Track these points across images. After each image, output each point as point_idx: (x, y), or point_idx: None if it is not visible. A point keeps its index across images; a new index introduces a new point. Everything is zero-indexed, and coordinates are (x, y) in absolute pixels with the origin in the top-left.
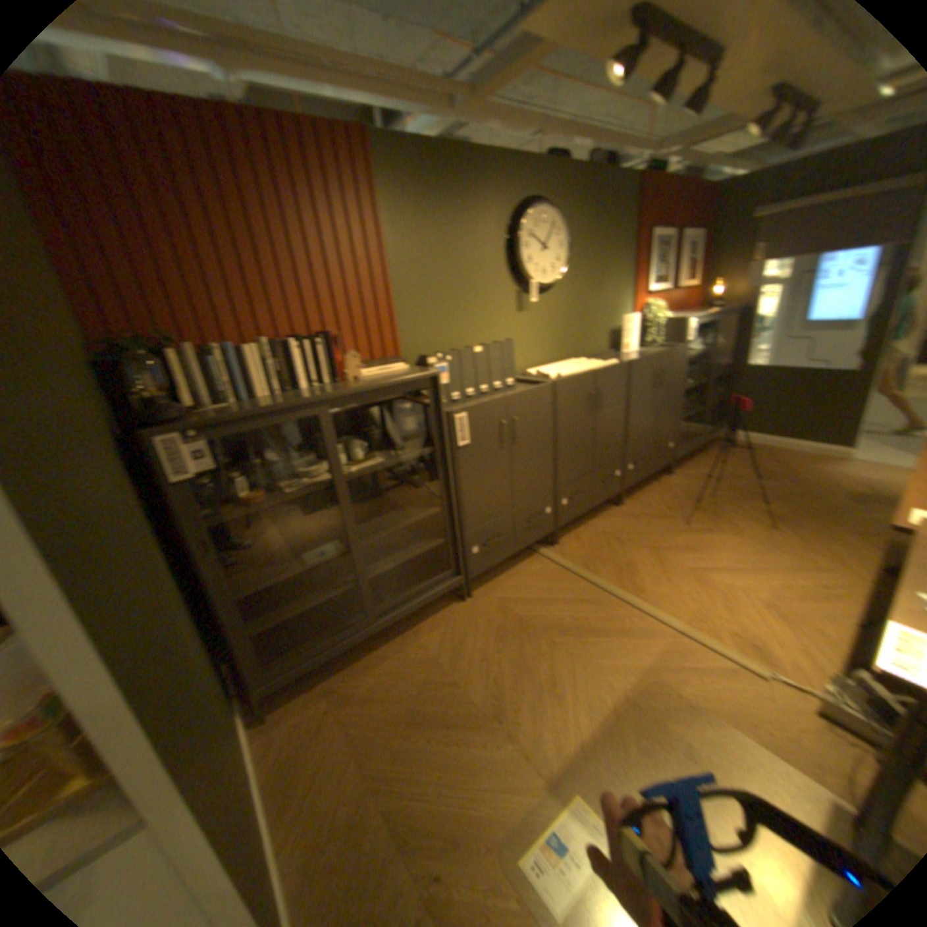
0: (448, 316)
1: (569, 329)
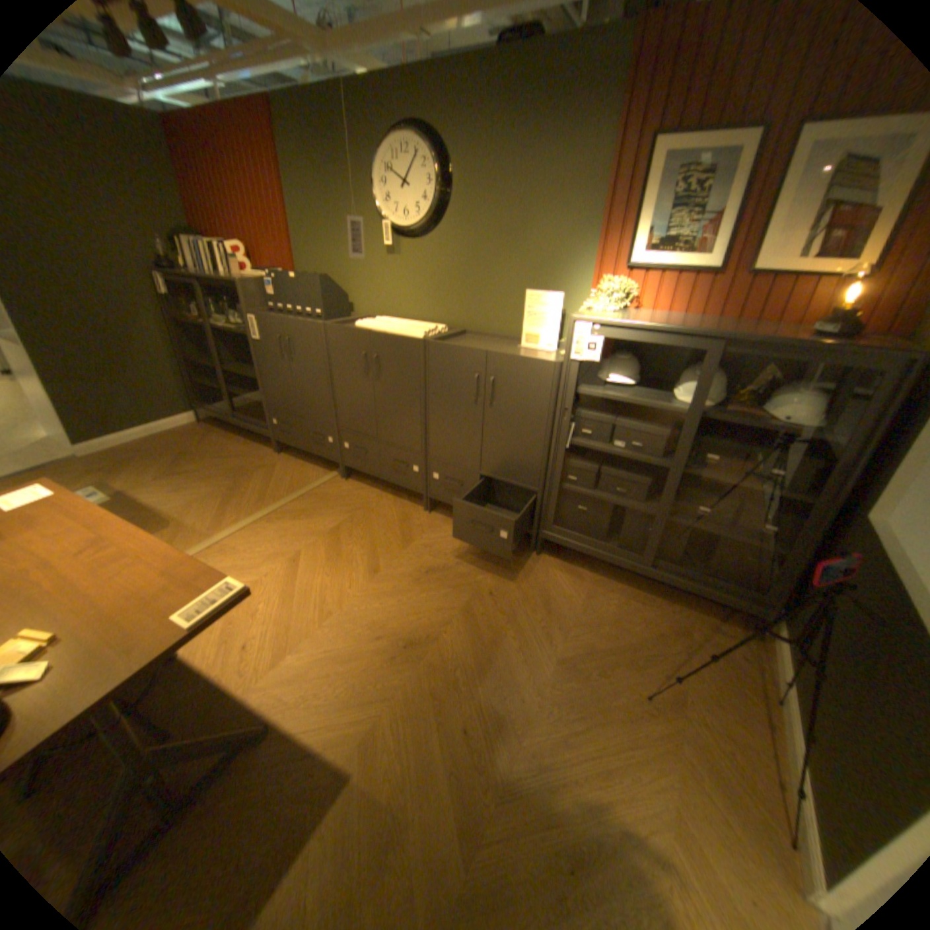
0: (326, 246)
1: (457, 289)
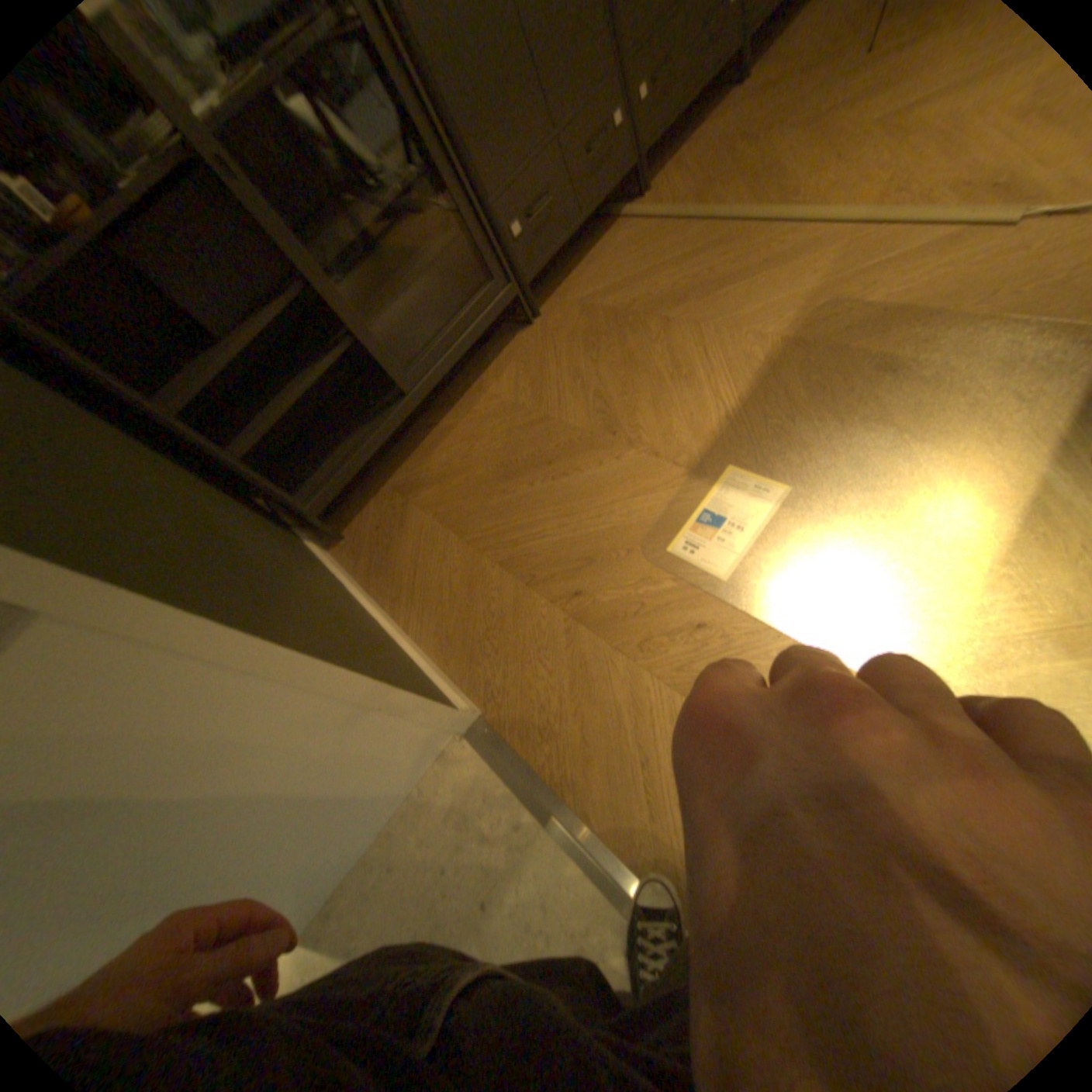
0: None
1: None
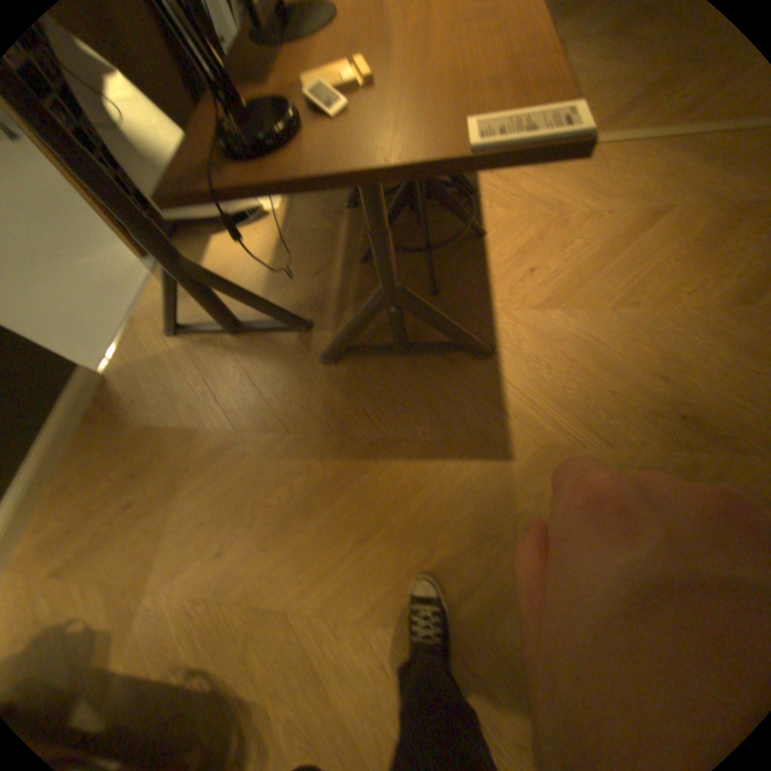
0: None
1: None
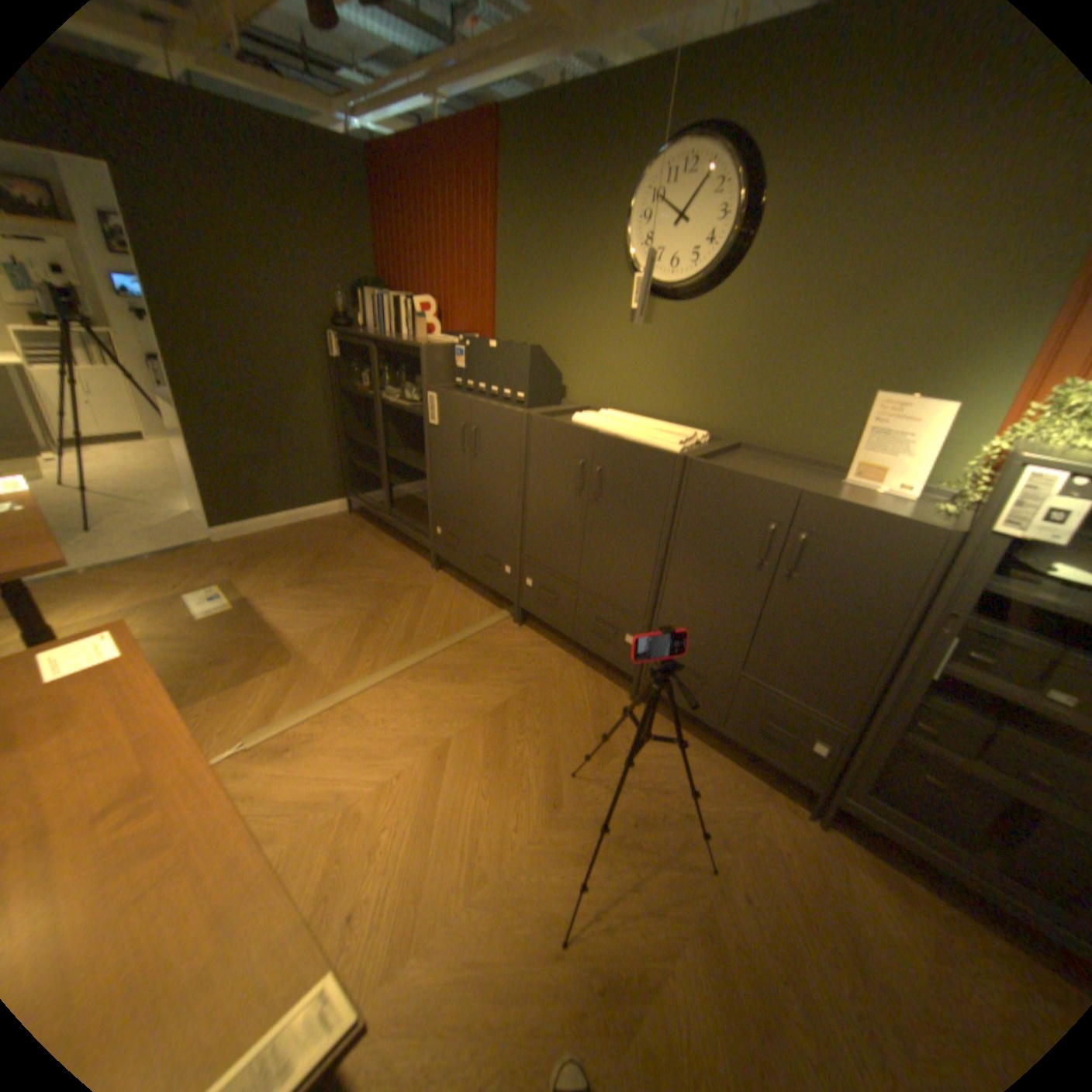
0: (543, 308)
1: (738, 379)
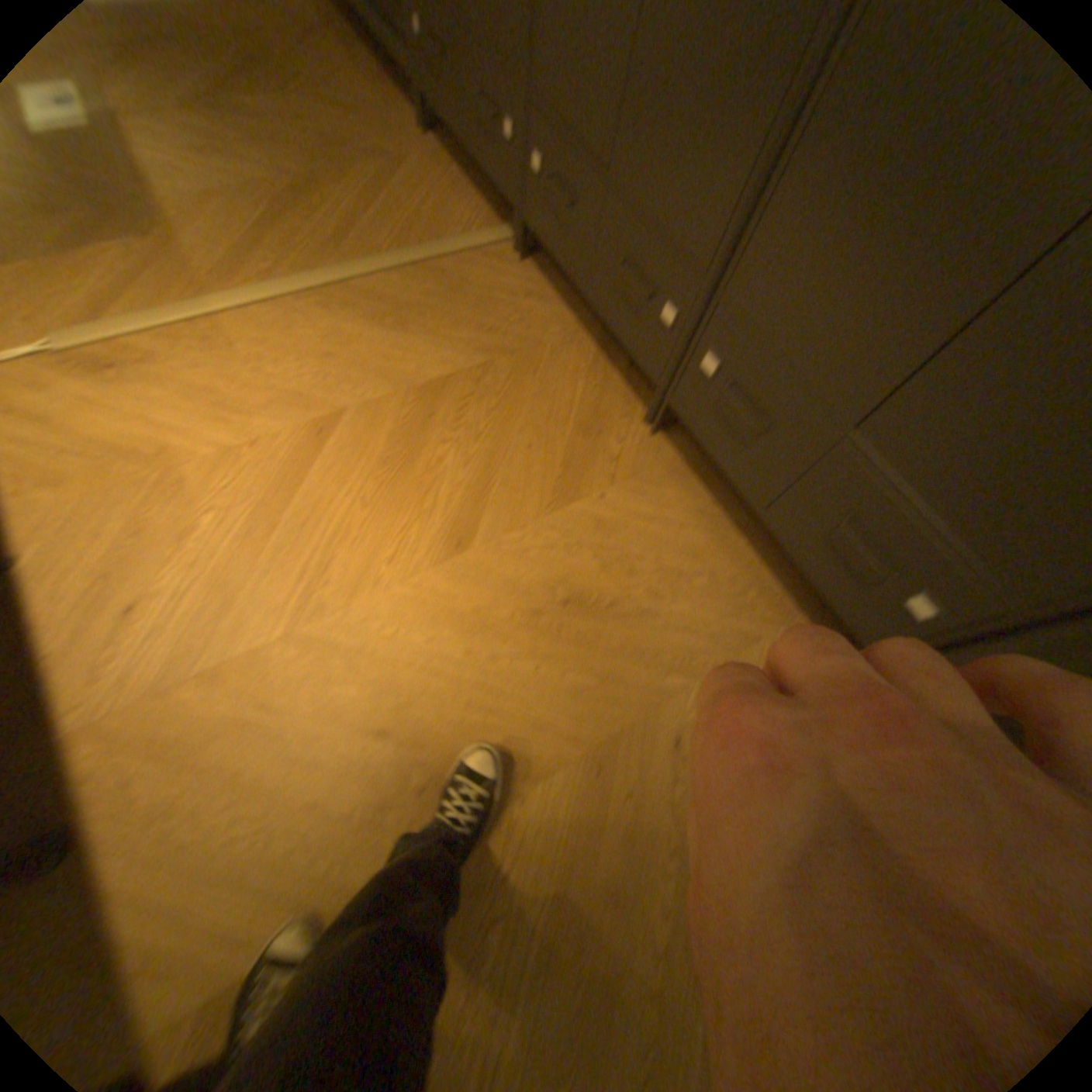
0: None
1: None
